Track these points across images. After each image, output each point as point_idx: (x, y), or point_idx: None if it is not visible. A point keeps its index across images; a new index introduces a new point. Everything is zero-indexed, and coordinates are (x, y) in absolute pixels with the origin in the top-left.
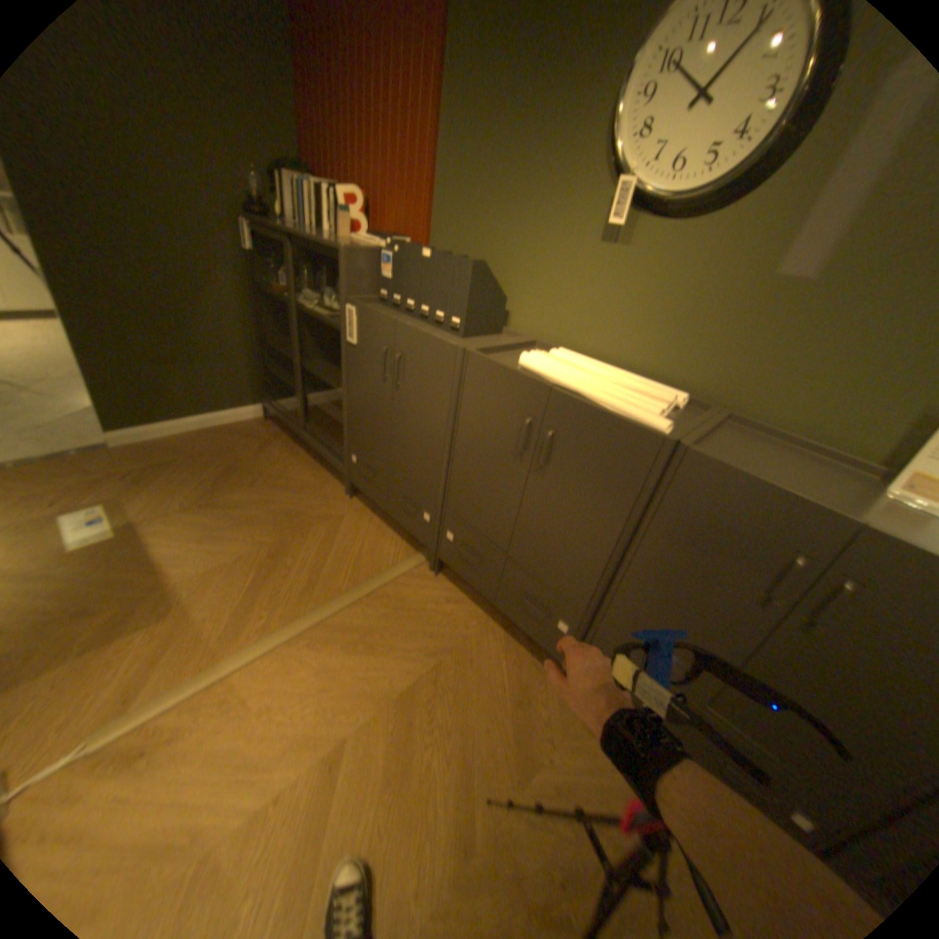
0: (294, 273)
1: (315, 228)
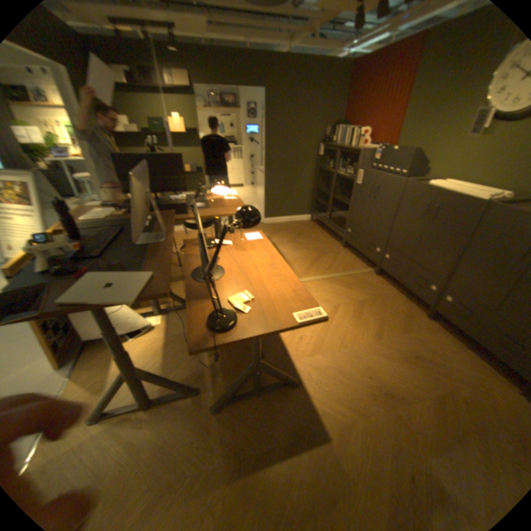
0: (337, 162)
1: (349, 145)
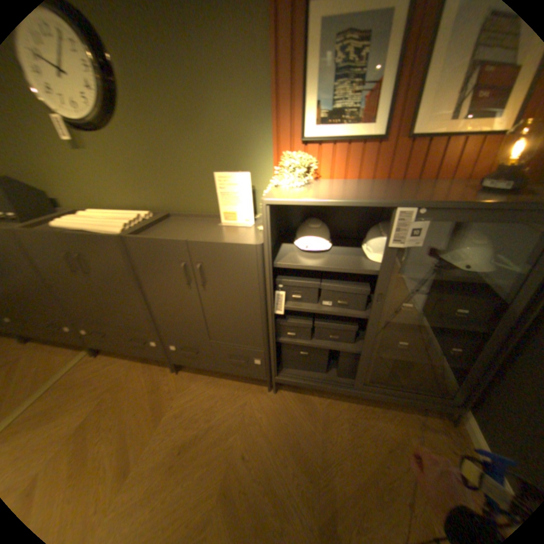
0: None
1: None
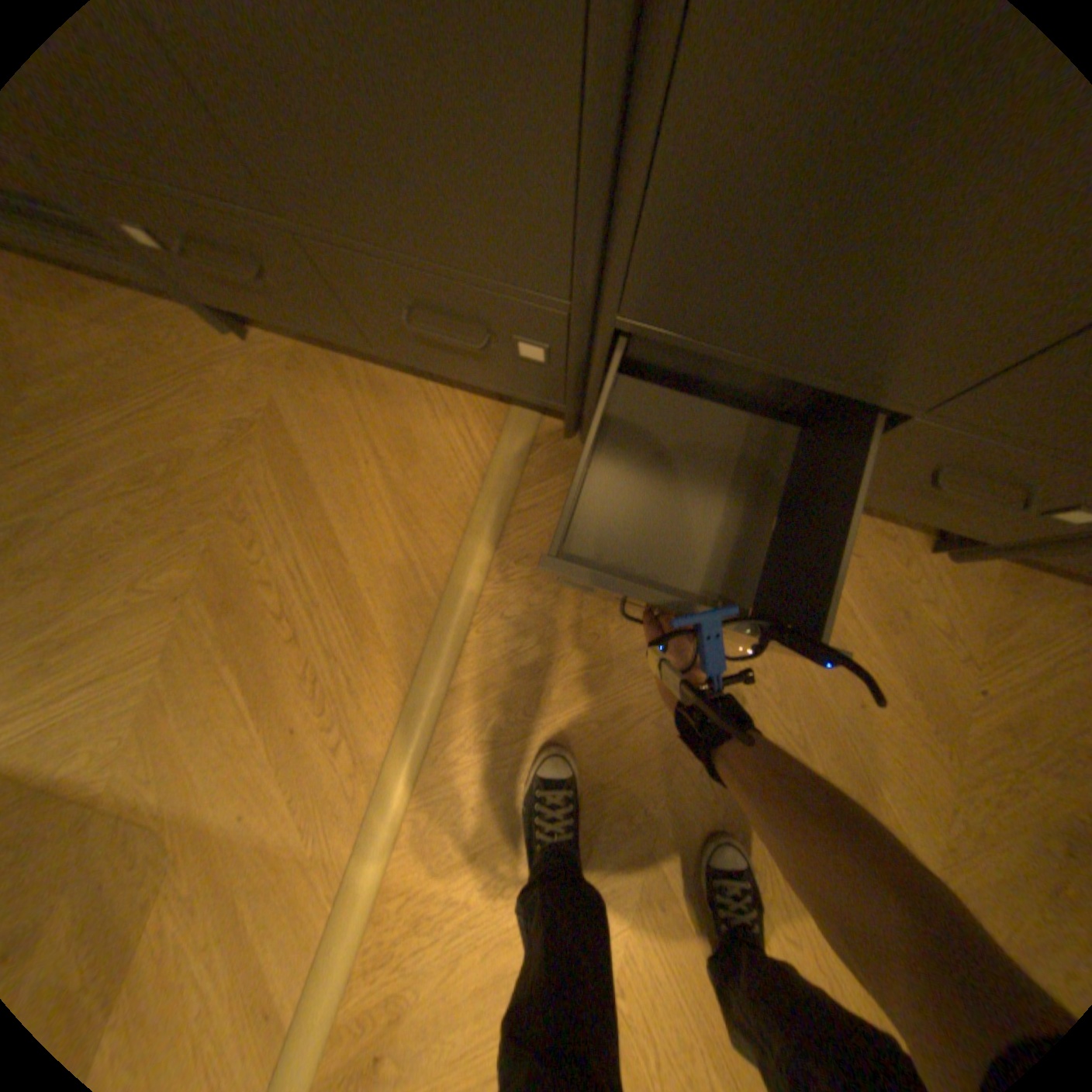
0: None
1: None
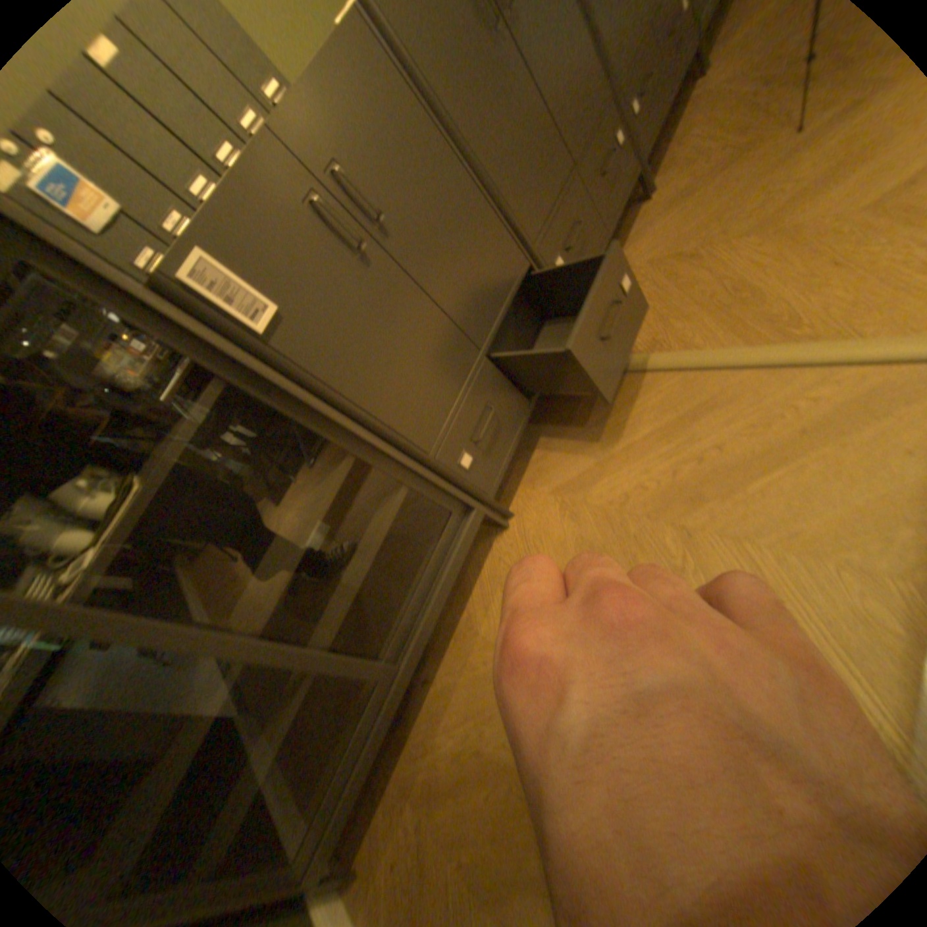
0: None
1: None
